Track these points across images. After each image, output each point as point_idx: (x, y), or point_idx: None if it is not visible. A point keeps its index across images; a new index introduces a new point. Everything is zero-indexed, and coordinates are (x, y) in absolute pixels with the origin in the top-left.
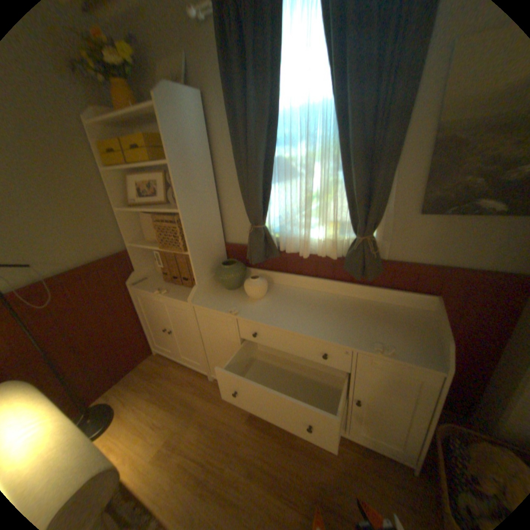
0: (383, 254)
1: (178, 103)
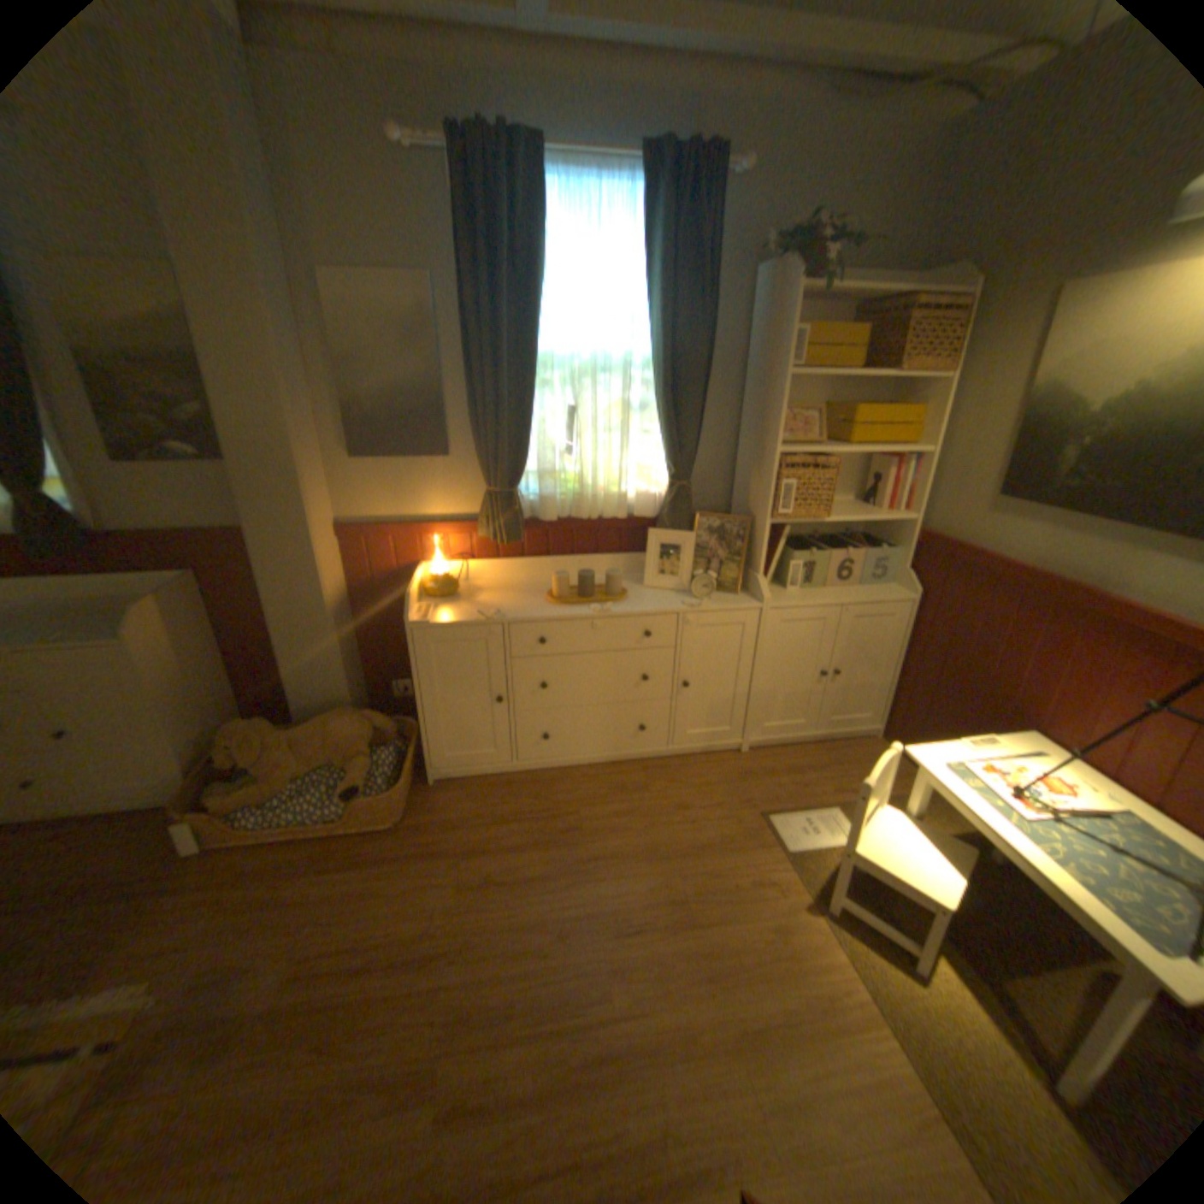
0: (90, 527)
1: None
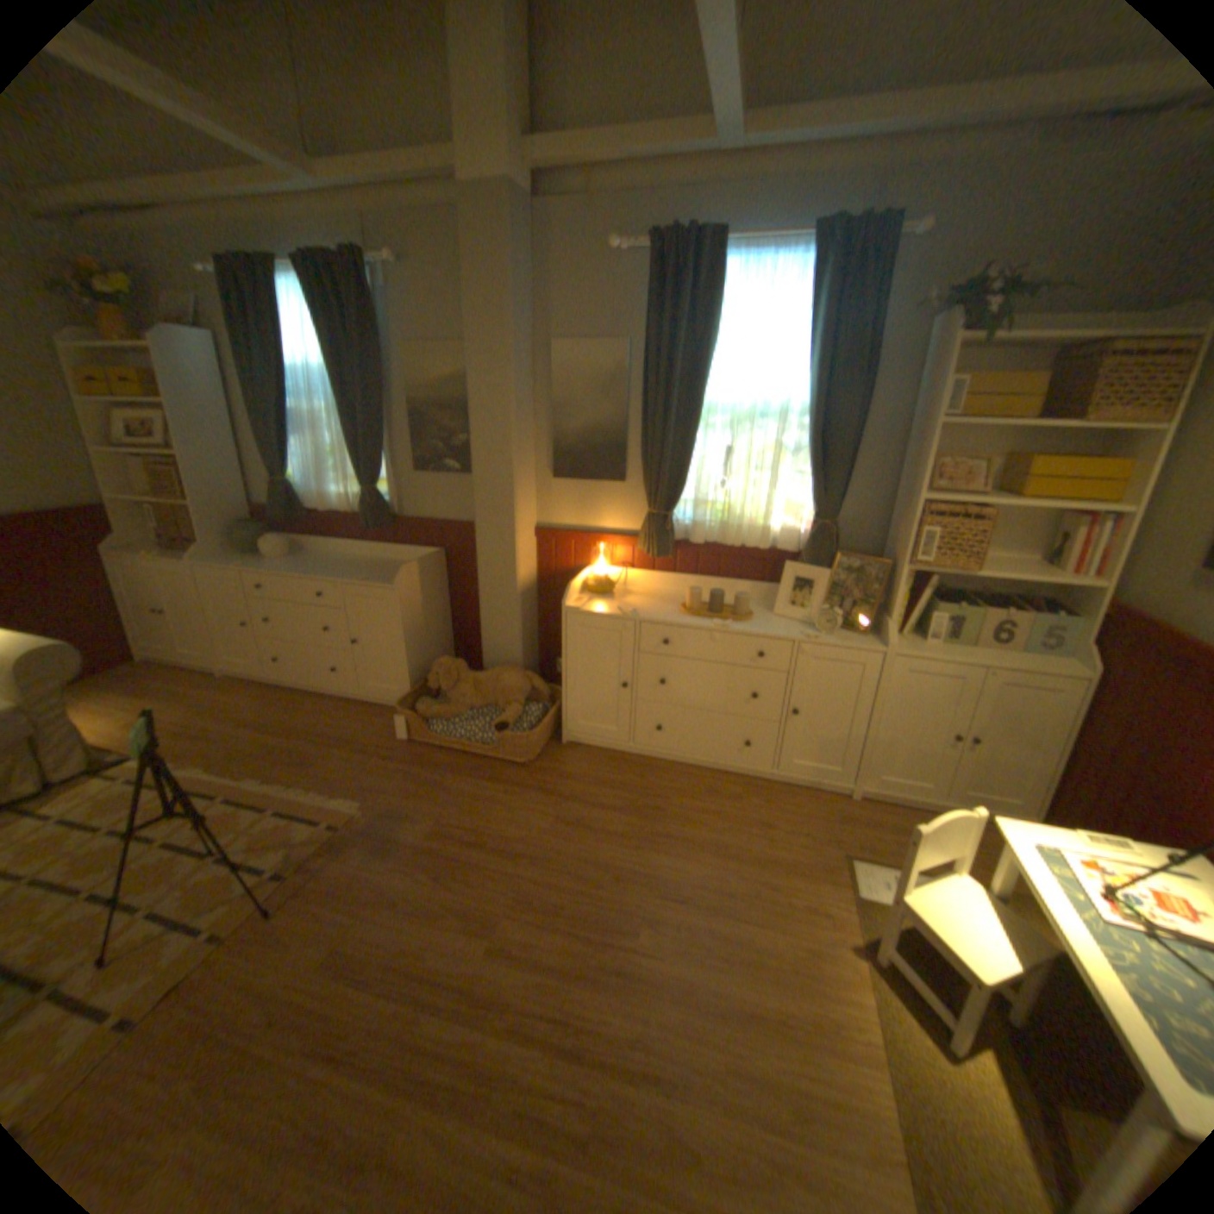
0: (394, 512)
1: (178, 349)
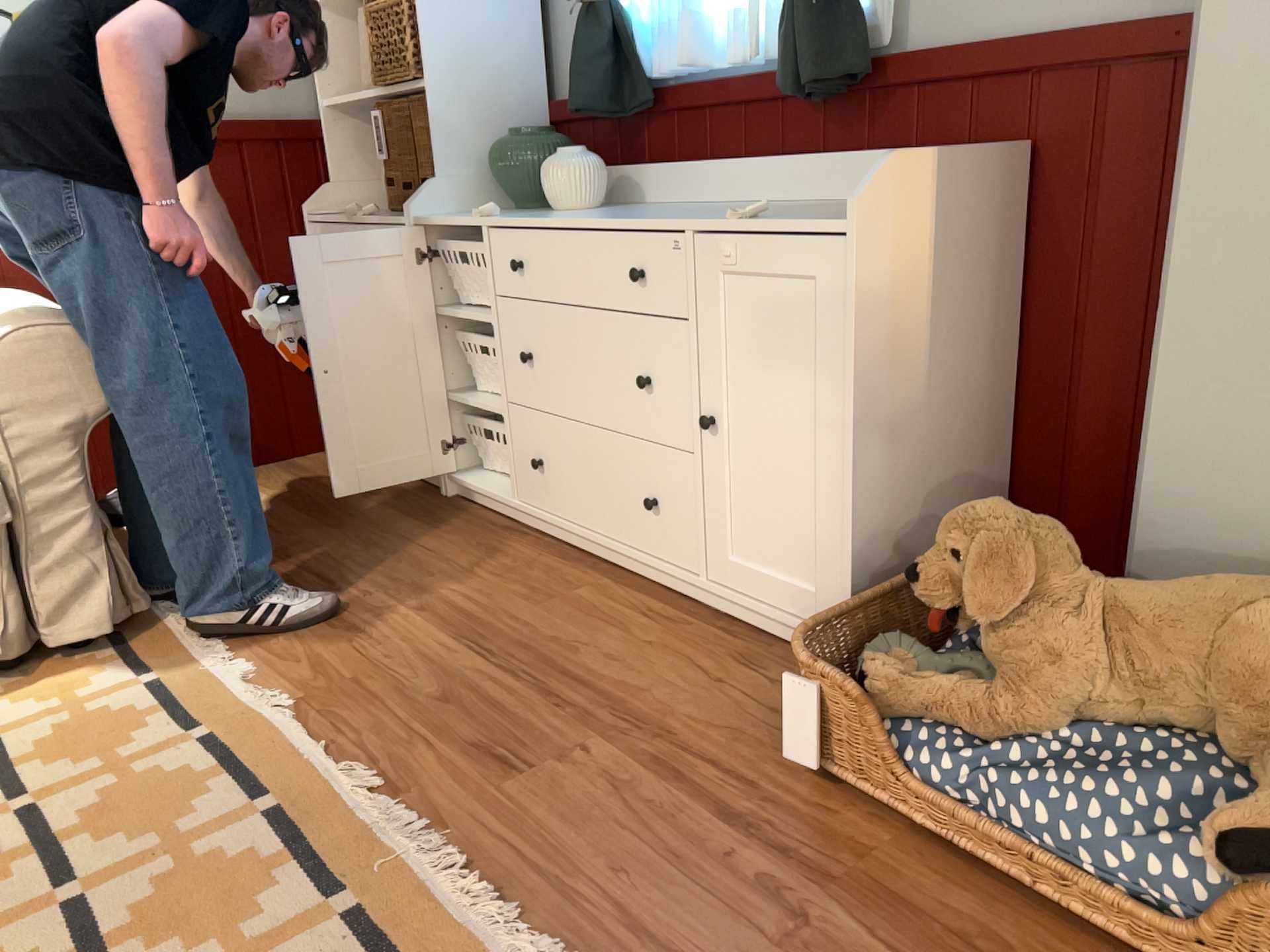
0: (879, 40)
1: None
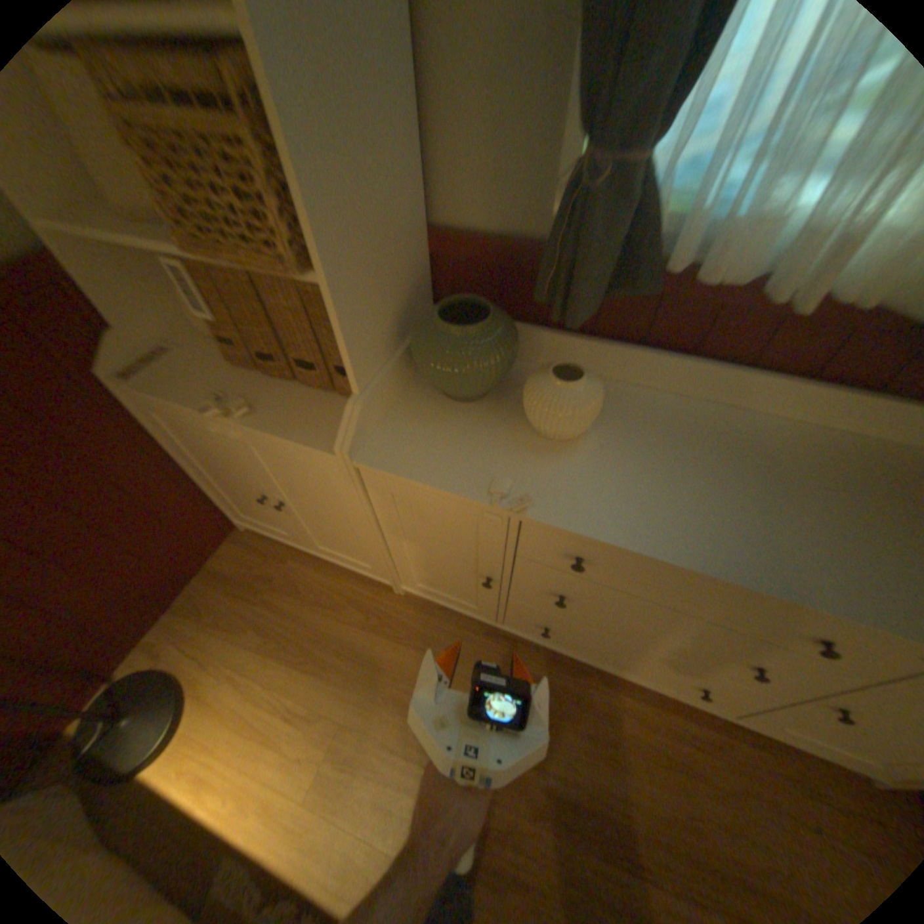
0: None
1: None
